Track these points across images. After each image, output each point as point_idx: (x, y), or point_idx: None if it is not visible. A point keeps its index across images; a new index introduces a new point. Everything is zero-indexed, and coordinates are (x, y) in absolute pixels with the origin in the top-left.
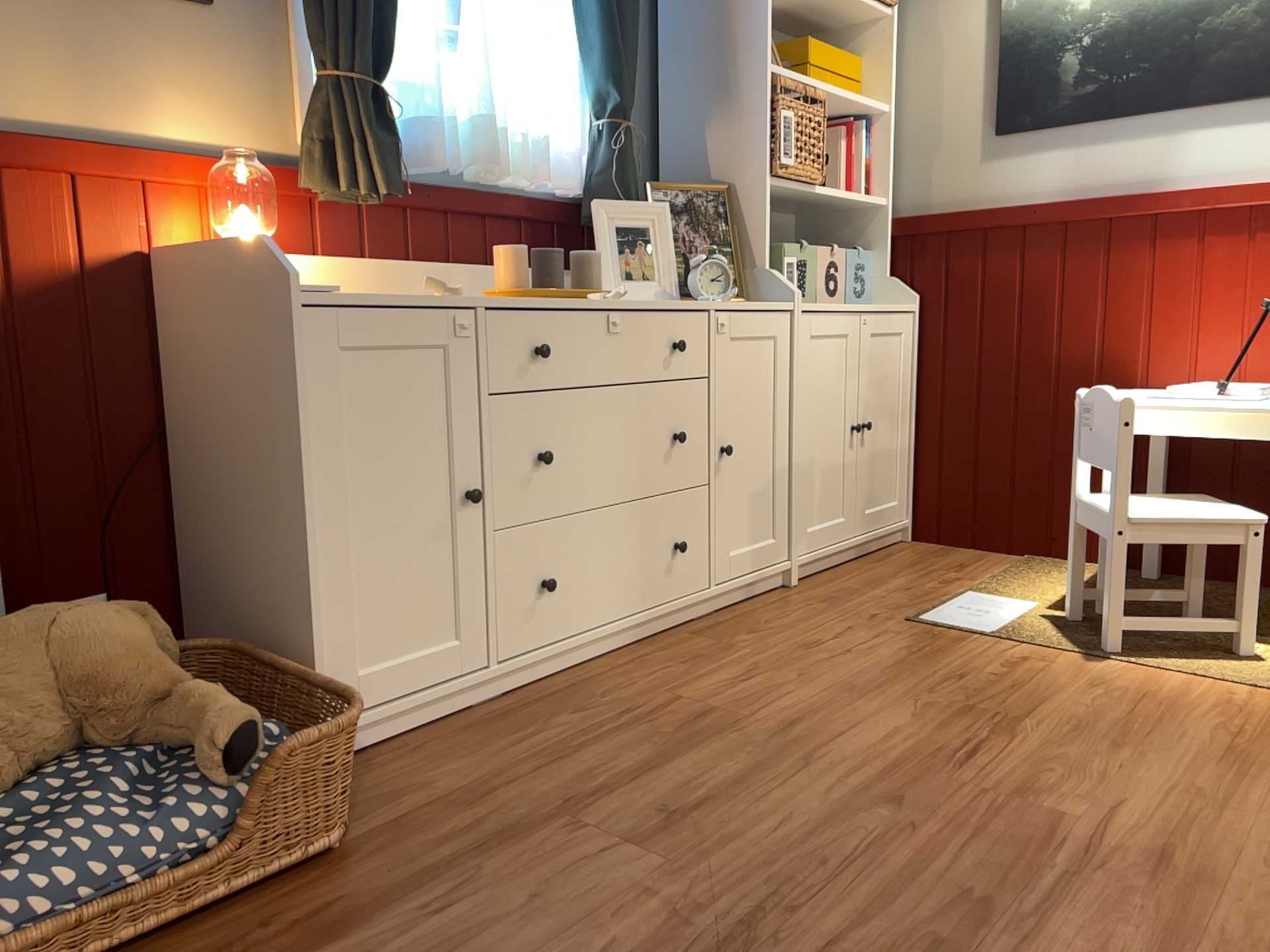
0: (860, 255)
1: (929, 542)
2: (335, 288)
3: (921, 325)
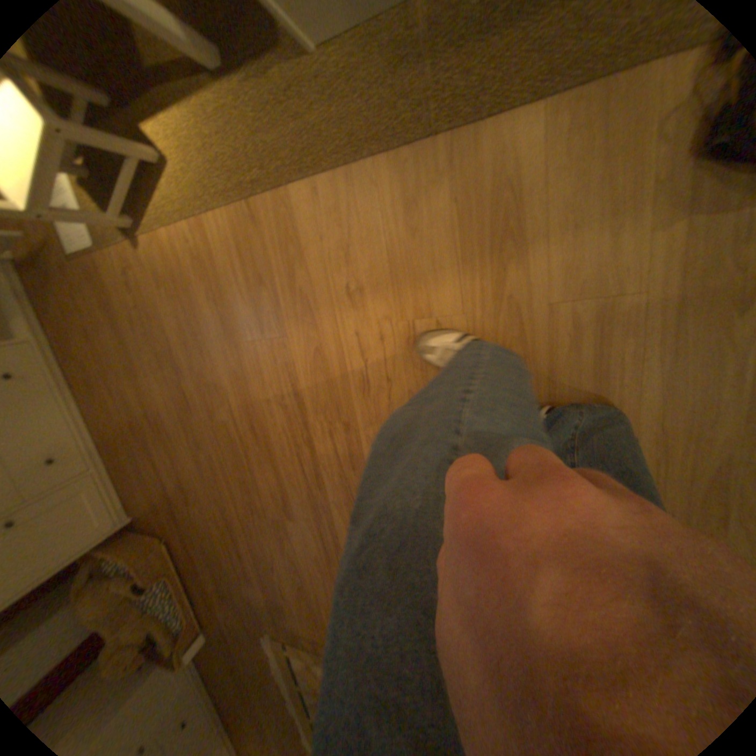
0: None
1: None
2: None
3: None
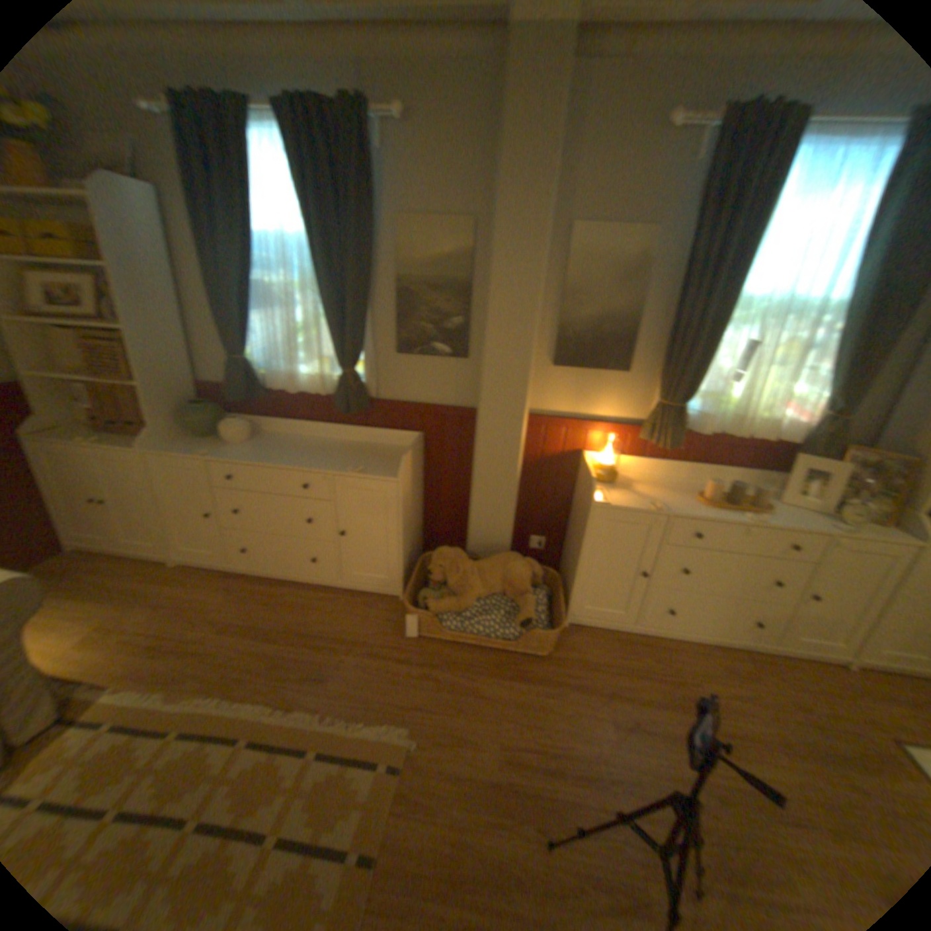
0: None
1: None
2: (610, 503)
3: None
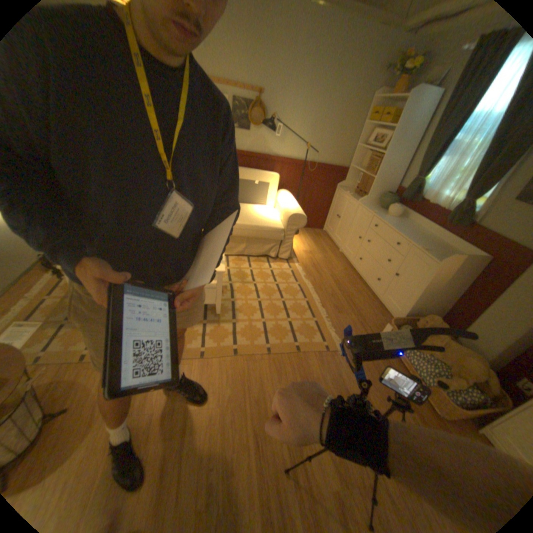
0: None
1: None
2: None
3: None
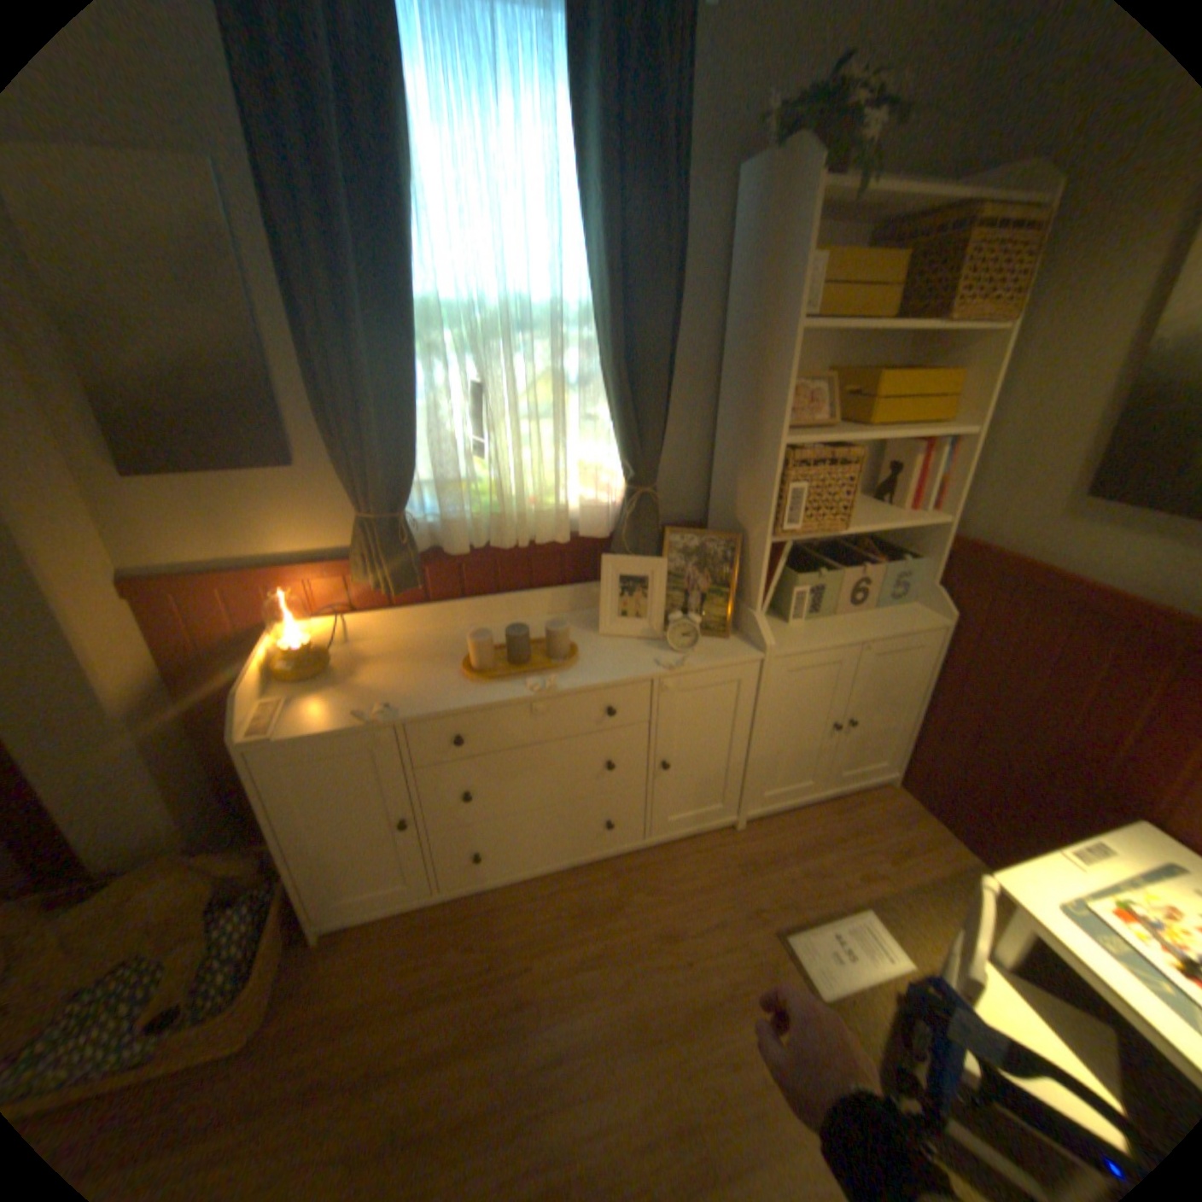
0: (917, 554)
1: (912, 797)
2: (271, 734)
3: (955, 637)
